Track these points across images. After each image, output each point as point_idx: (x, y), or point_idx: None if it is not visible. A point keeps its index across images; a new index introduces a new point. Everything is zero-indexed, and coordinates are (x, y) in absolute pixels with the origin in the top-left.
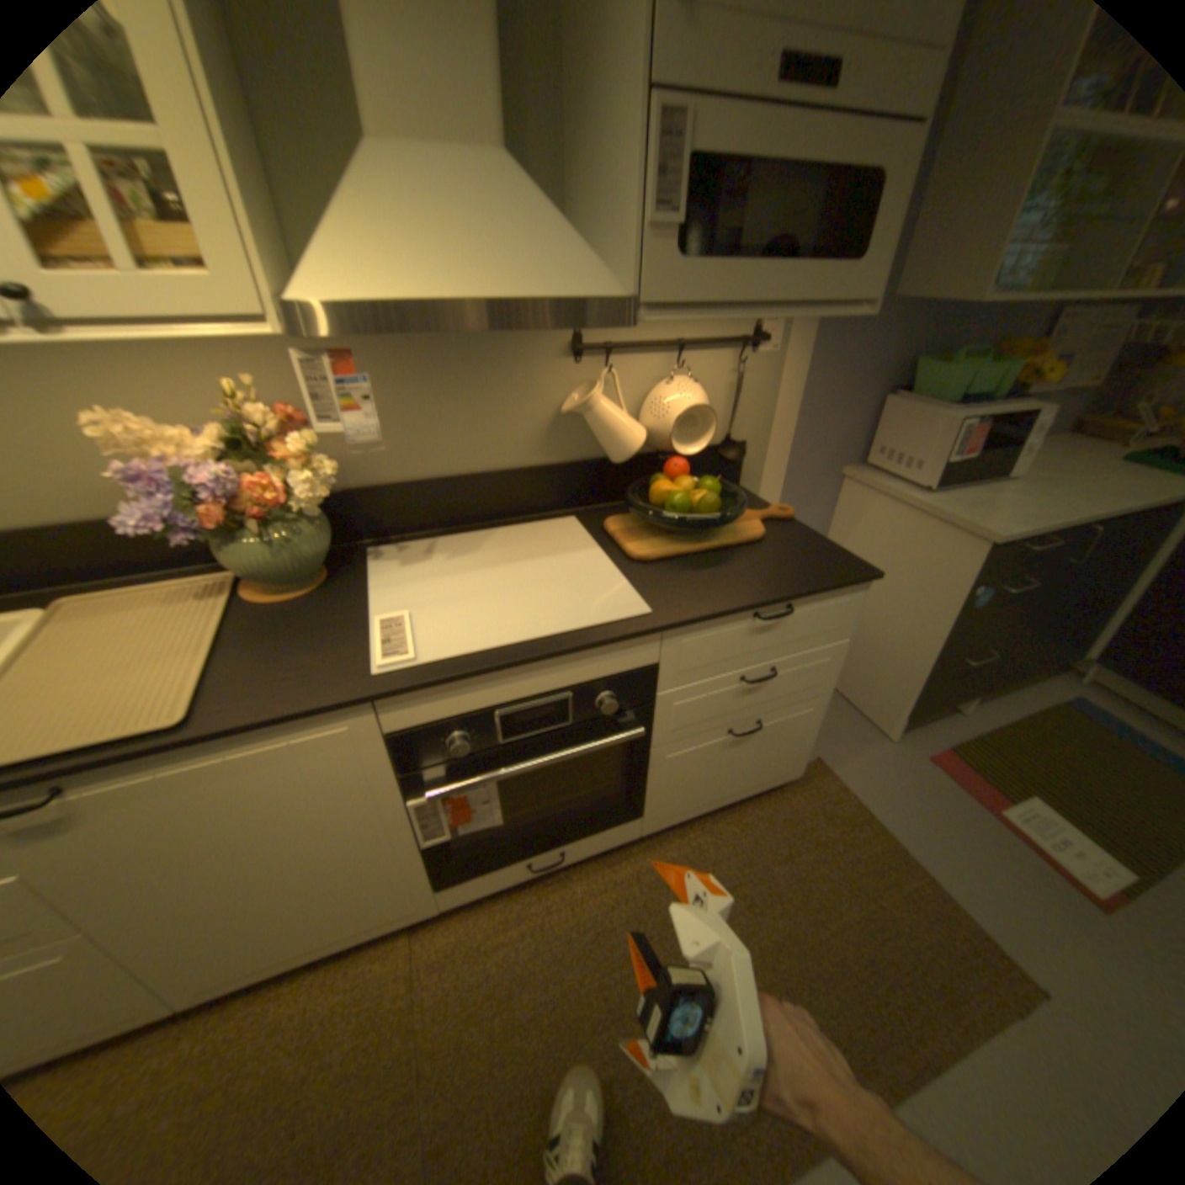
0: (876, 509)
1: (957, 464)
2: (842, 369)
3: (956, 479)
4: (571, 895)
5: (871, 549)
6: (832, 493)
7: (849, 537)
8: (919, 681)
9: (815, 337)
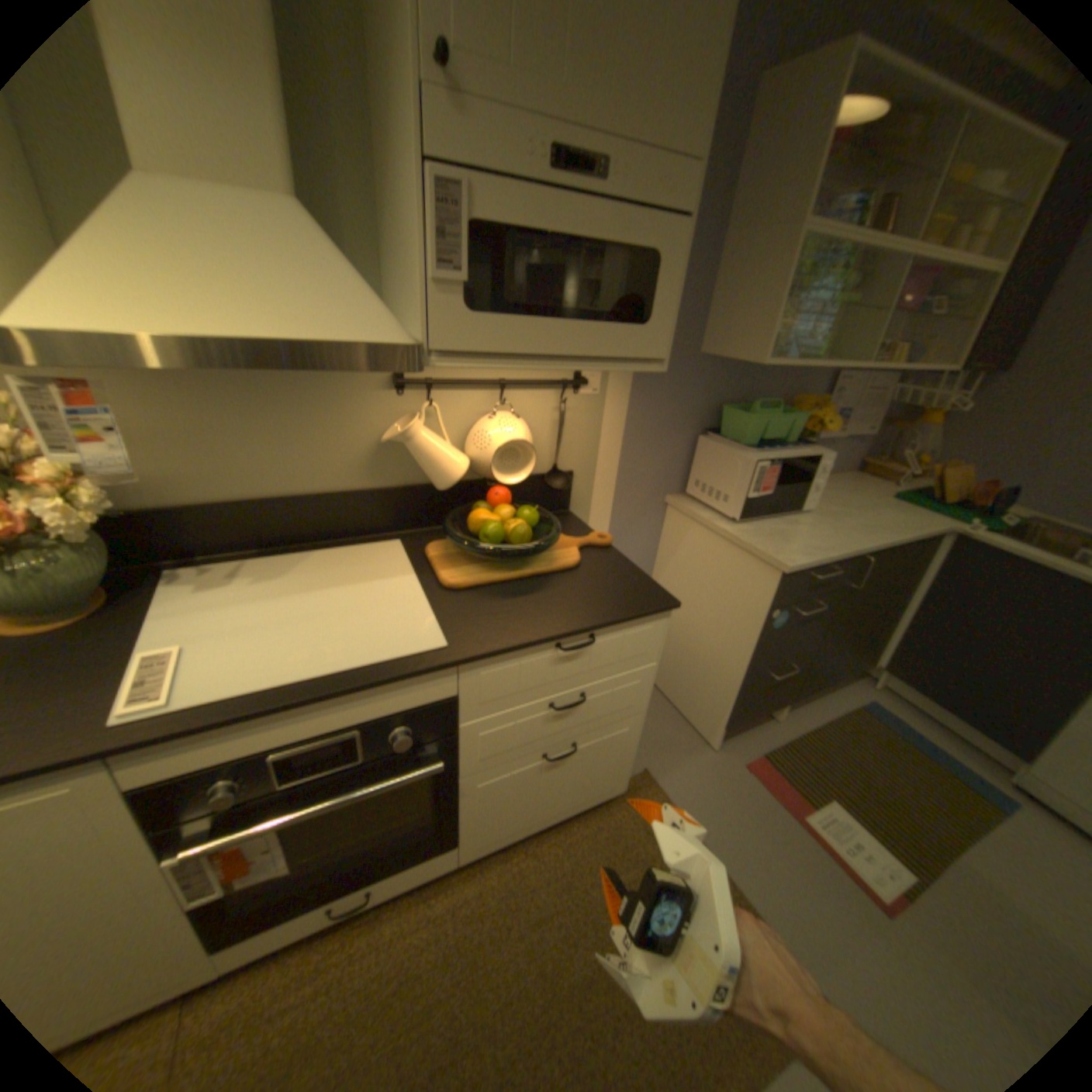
0: (692, 534)
1: (756, 499)
2: (657, 411)
3: (756, 511)
4: (378, 939)
5: (690, 571)
6: (657, 518)
7: (673, 559)
8: (732, 694)
9: (631, 382)
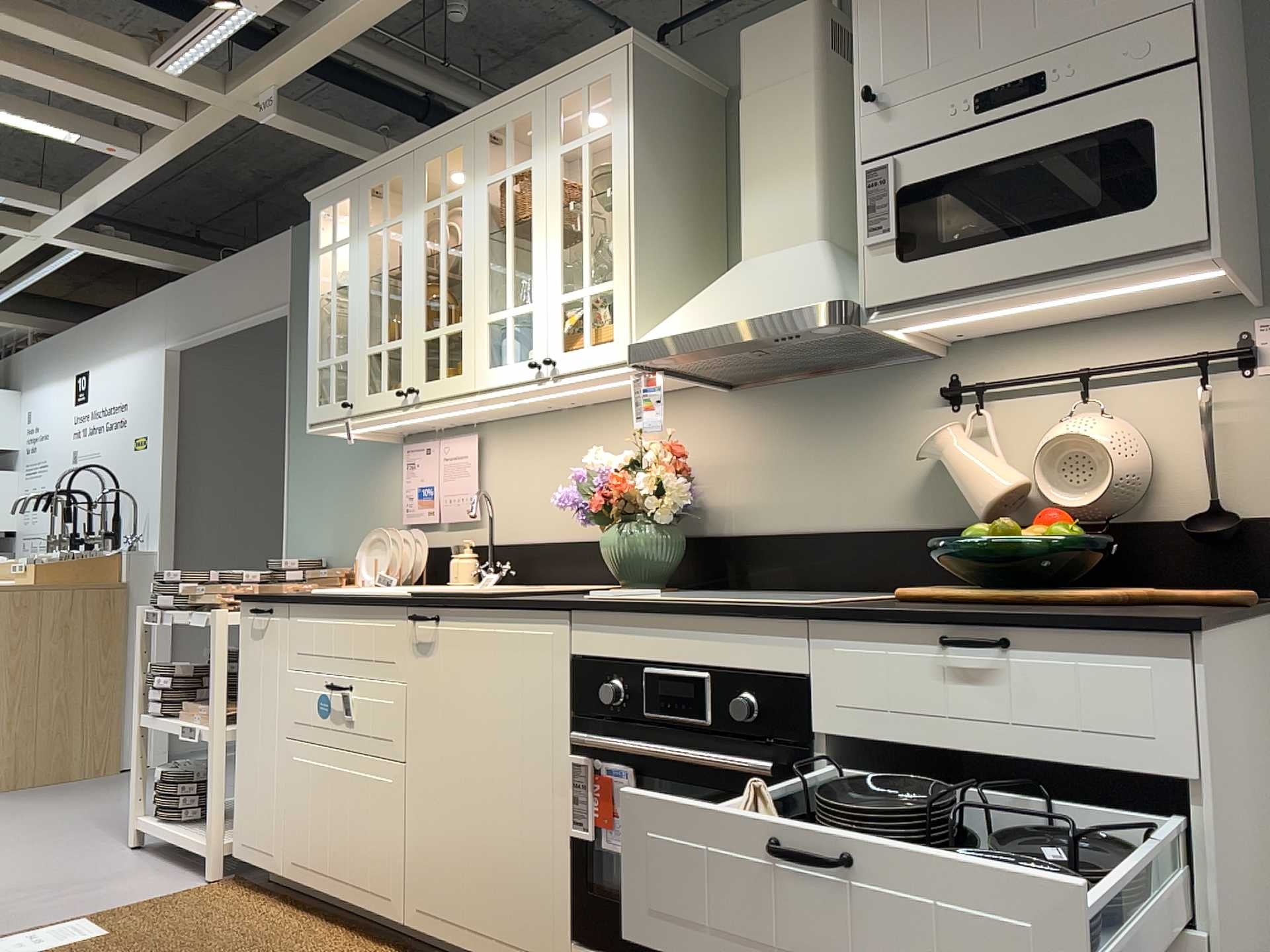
0: None
1: None
2: None
3: None
4: None
5: None
6: None
7: None
8: None
9: None
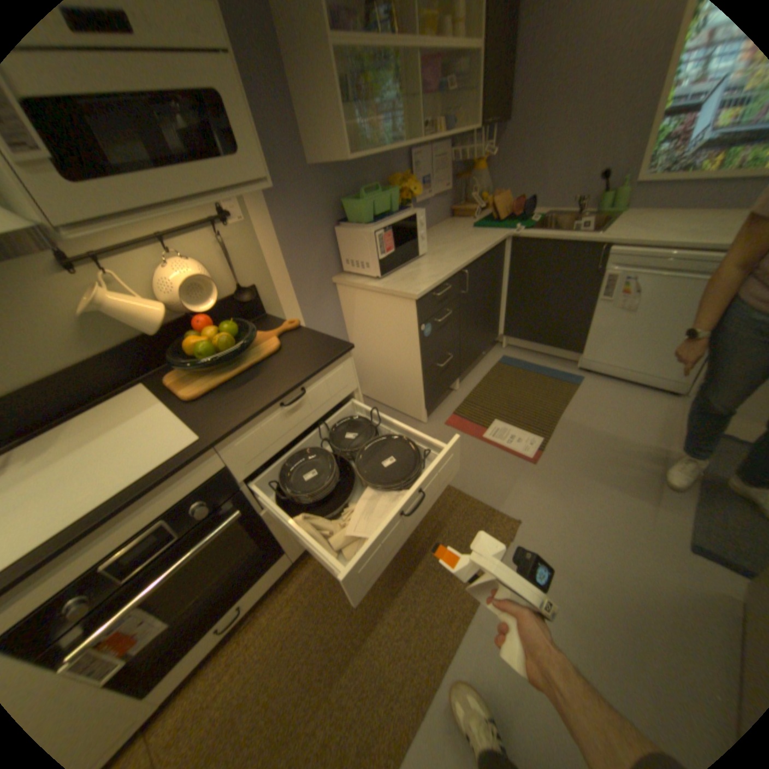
0: (358, 298)
1: (385, 259)
2: (296, 220)
3: (389, 268)
4: (258, 628)
5: (367, 322)
6: (333, 296)
7: (354, 319)
8: (419, 387)
9: (266, 204)
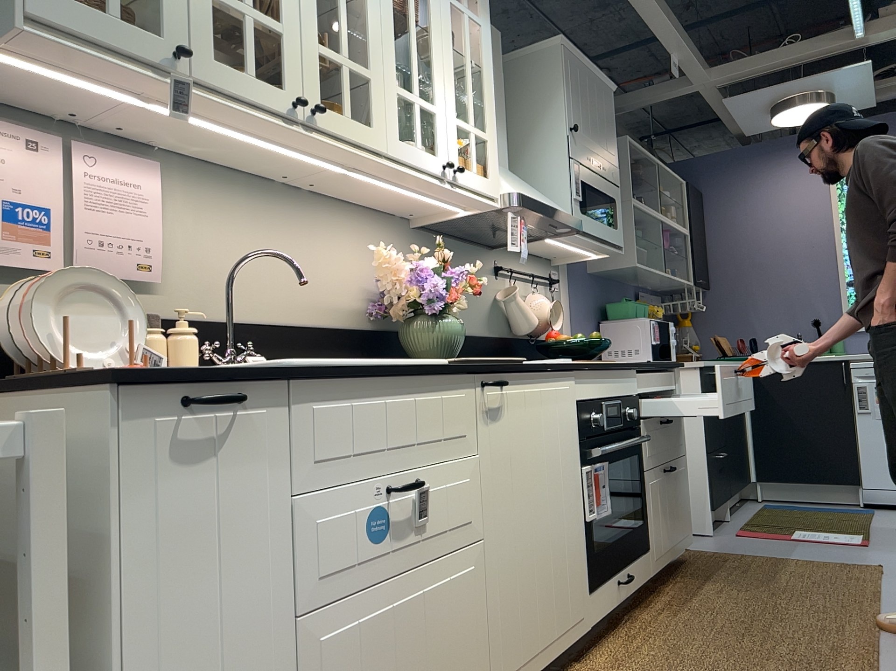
0: None
1: (657, 346)
2: (582, 306)
3: (658, 356)
4: (646, 619)
5: None
6: None
7: None
8: (705, 475)
9: (570, 286)
